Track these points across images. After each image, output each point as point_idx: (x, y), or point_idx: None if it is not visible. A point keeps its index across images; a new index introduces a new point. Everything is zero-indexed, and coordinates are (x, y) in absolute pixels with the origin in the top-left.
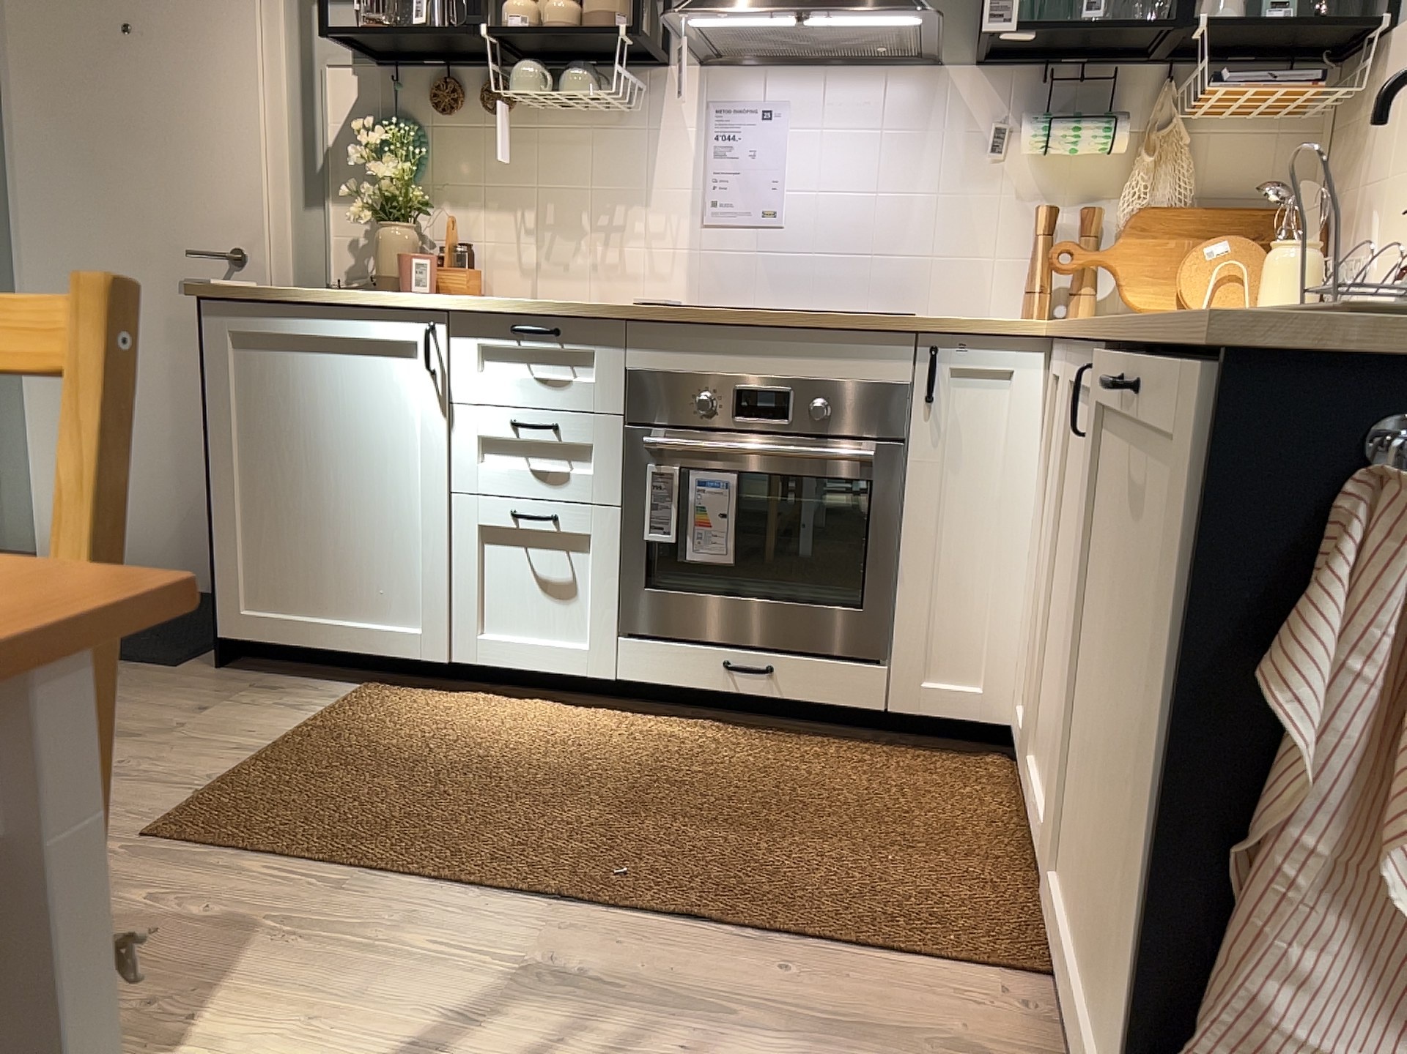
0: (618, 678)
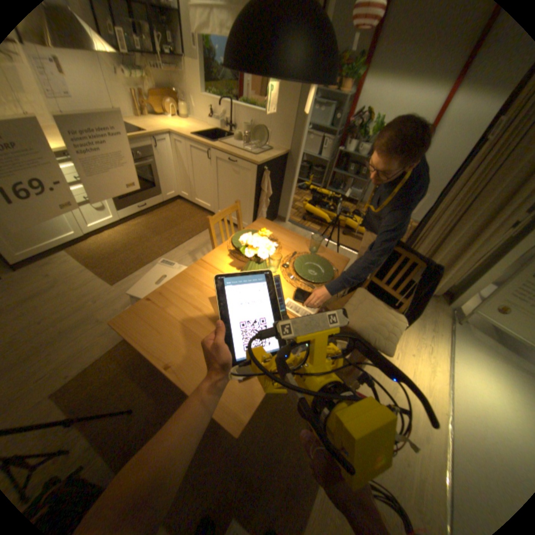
0: (120, 218)
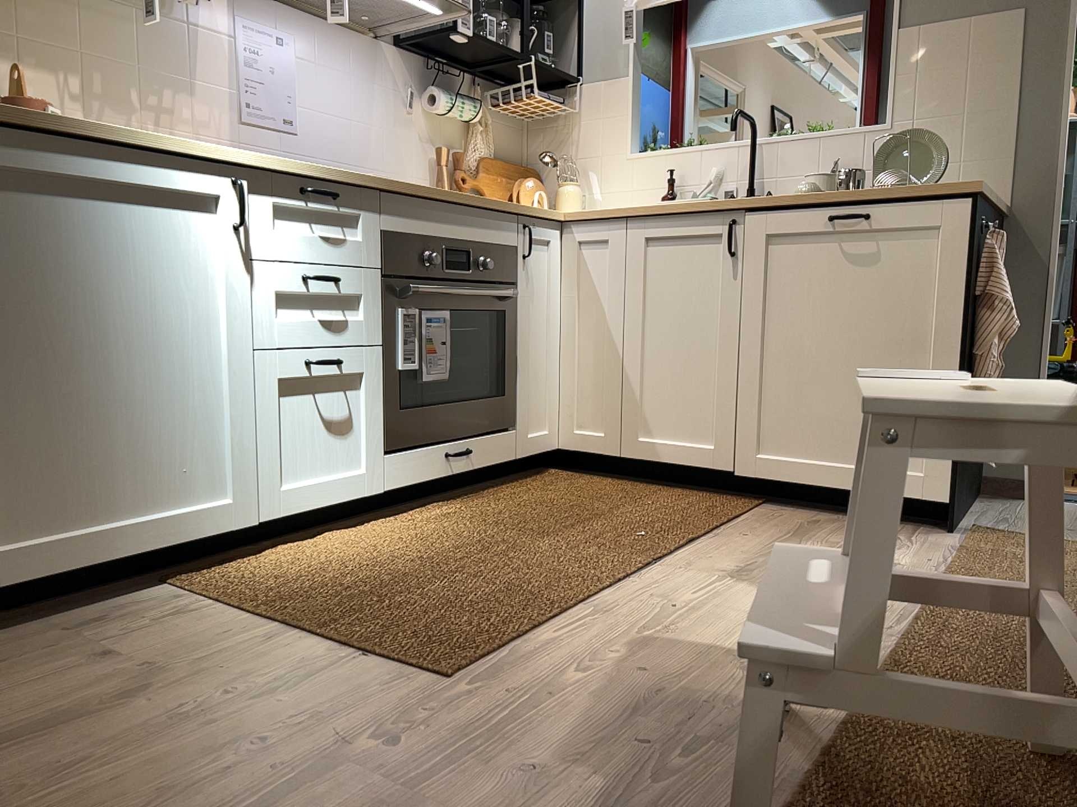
0: (384, 488)
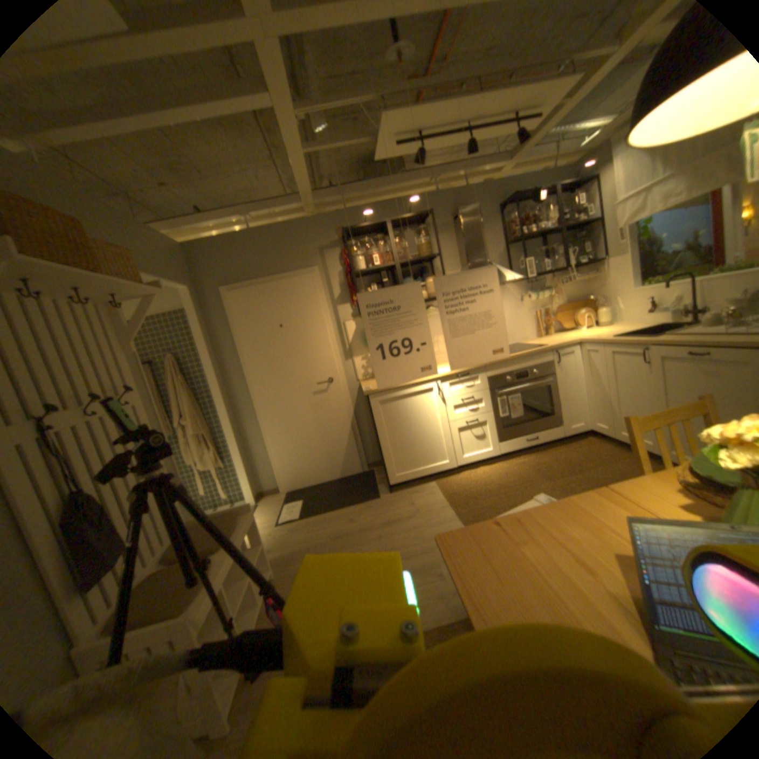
0: (500, 452)
